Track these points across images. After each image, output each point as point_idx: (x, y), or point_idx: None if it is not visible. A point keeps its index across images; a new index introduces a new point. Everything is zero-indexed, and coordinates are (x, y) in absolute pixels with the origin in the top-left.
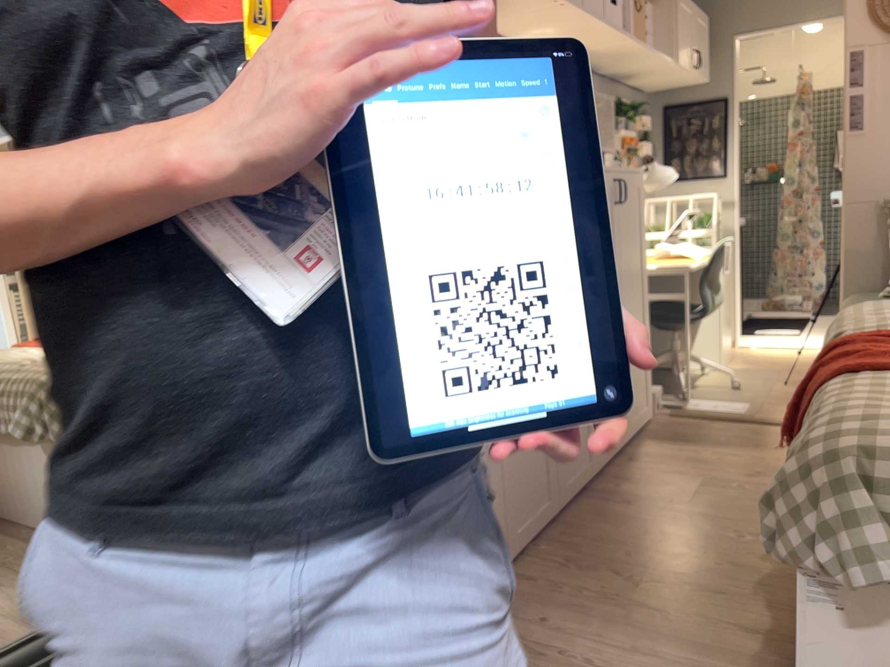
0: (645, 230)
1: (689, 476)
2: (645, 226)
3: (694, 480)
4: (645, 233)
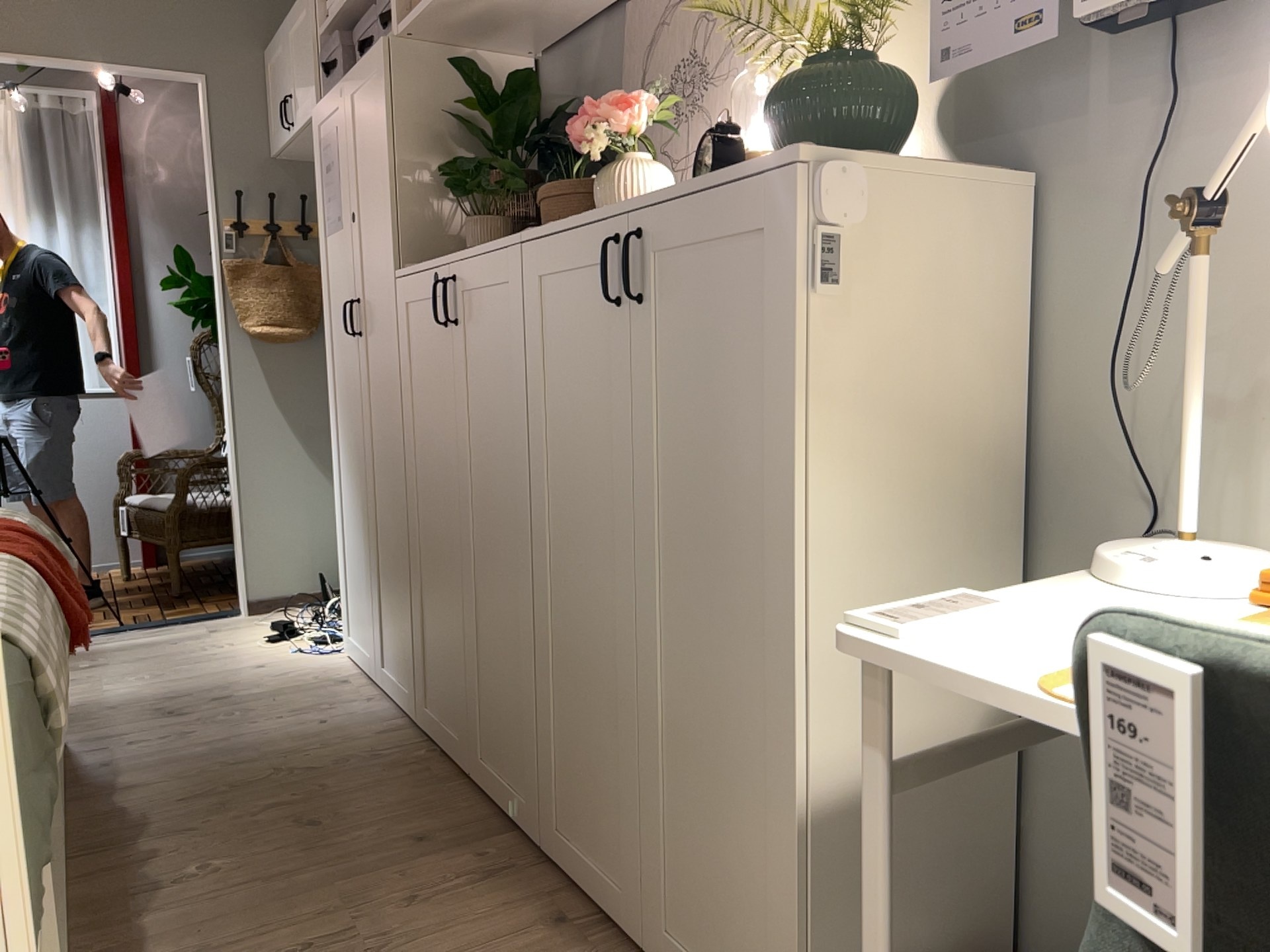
0: (795, 401)
1: (401, 949)
2: (795, 384)
3: (379, 942)
4: (795, 413)
